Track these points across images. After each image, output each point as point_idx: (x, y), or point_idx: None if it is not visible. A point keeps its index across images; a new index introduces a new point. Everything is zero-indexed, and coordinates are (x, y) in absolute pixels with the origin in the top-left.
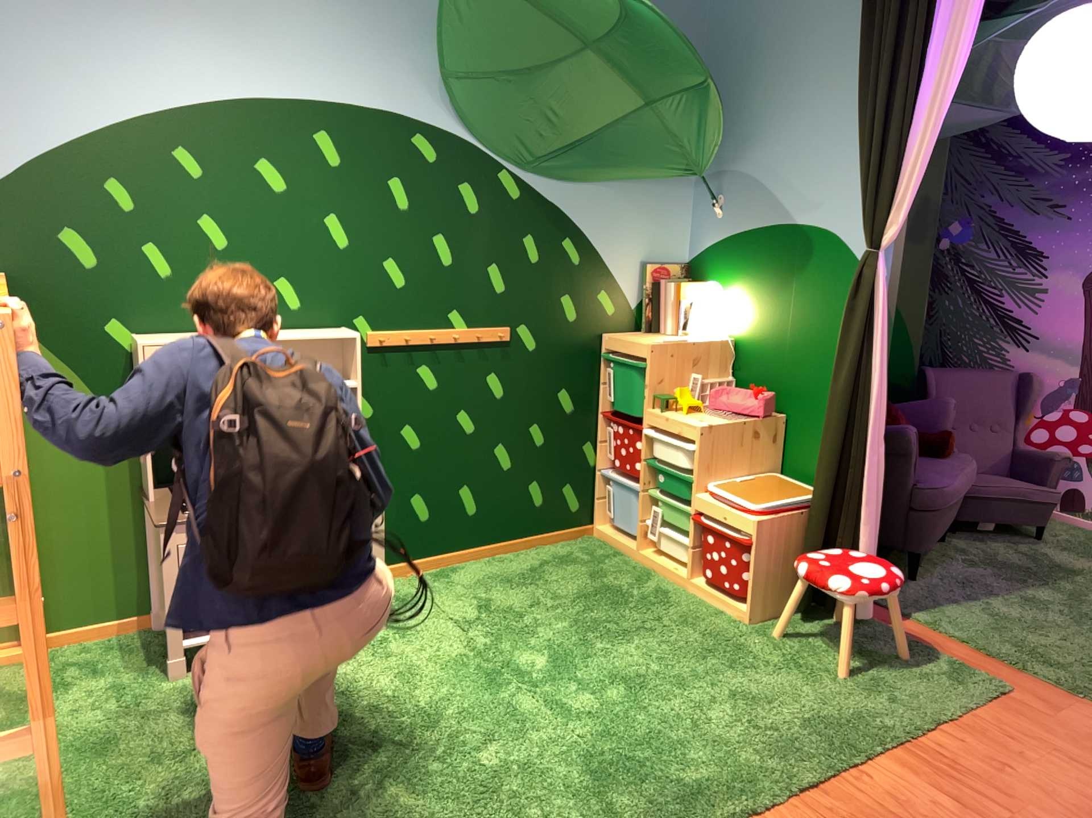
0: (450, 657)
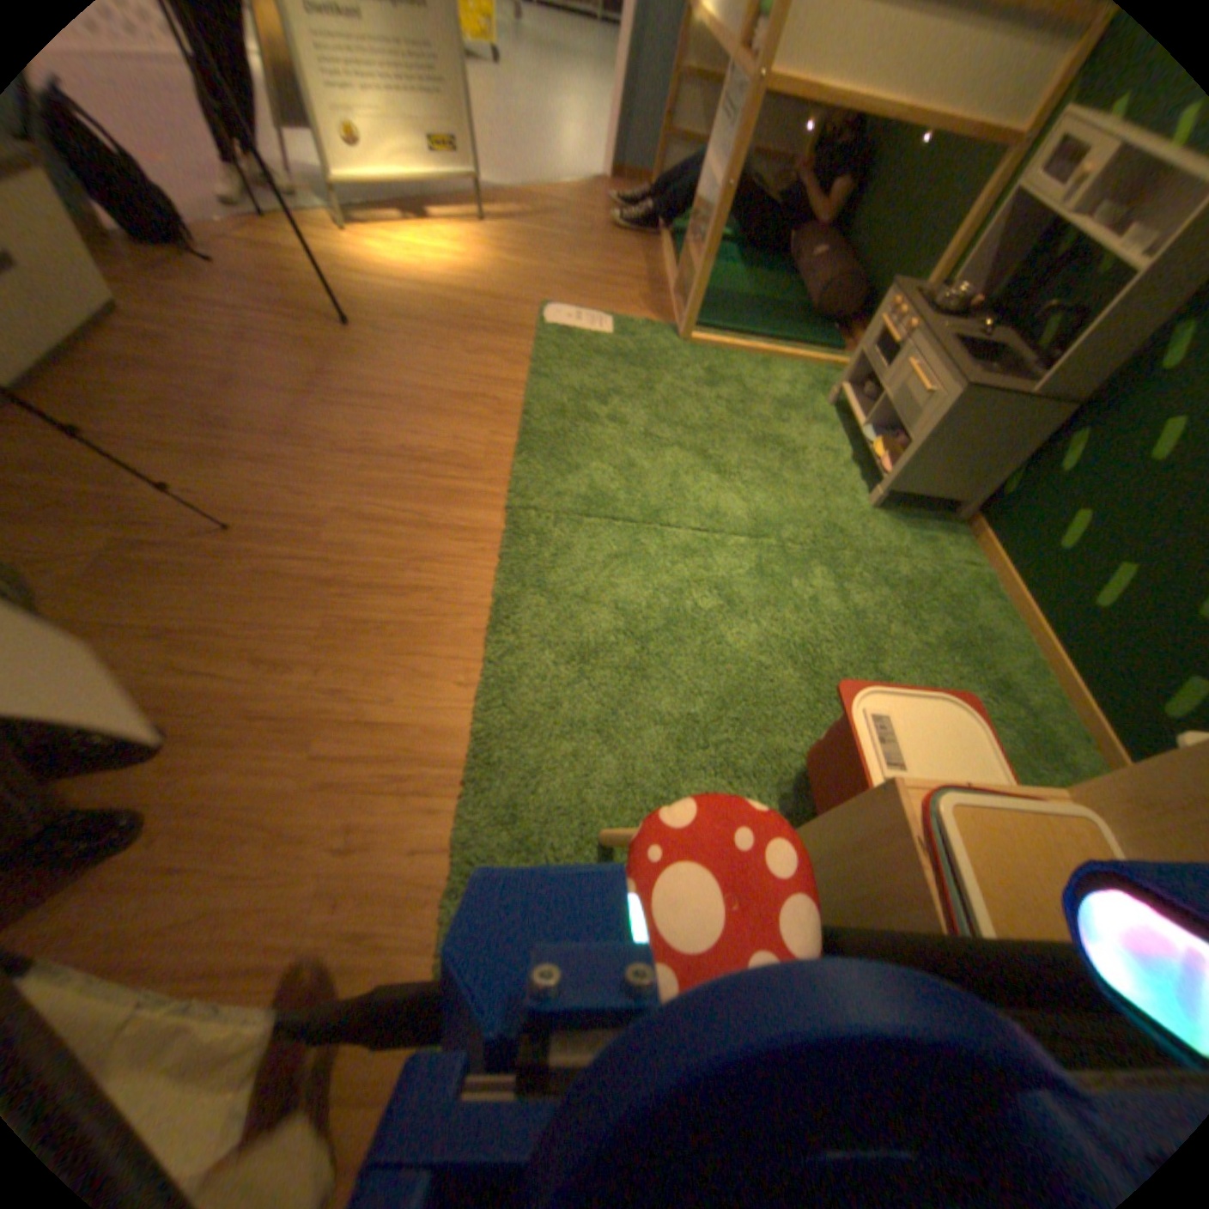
0: (801, 519)
